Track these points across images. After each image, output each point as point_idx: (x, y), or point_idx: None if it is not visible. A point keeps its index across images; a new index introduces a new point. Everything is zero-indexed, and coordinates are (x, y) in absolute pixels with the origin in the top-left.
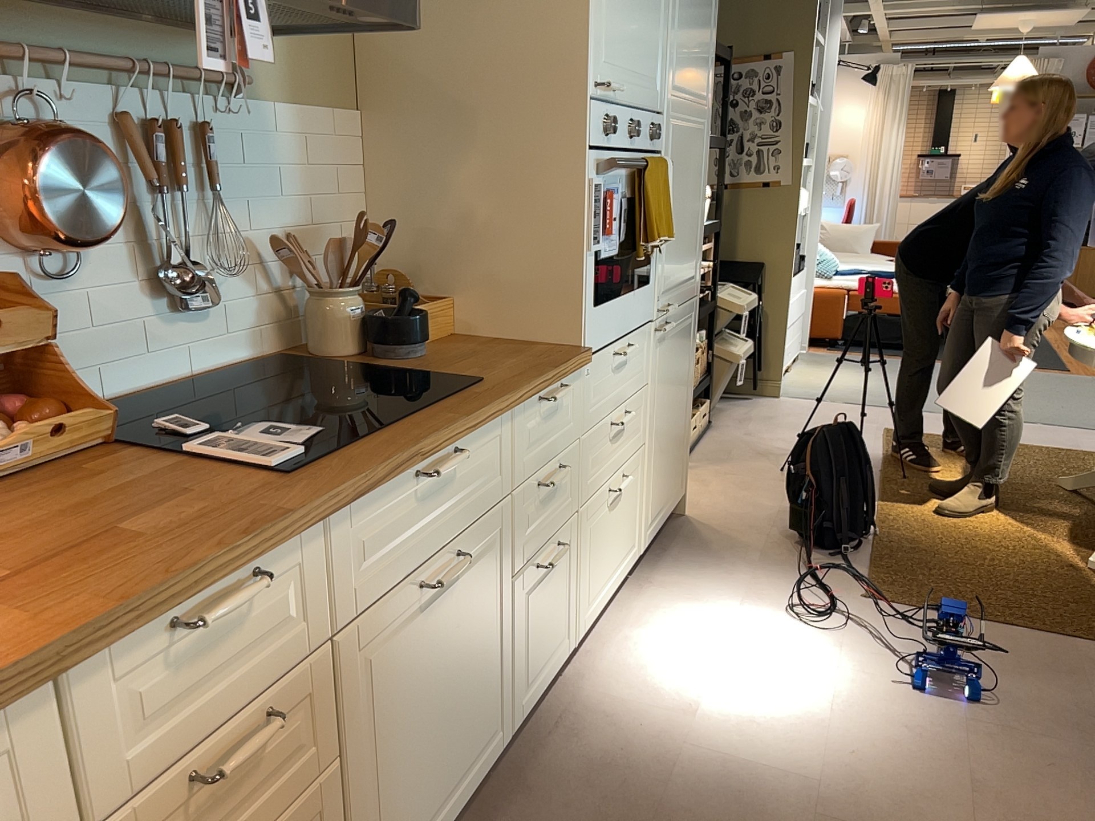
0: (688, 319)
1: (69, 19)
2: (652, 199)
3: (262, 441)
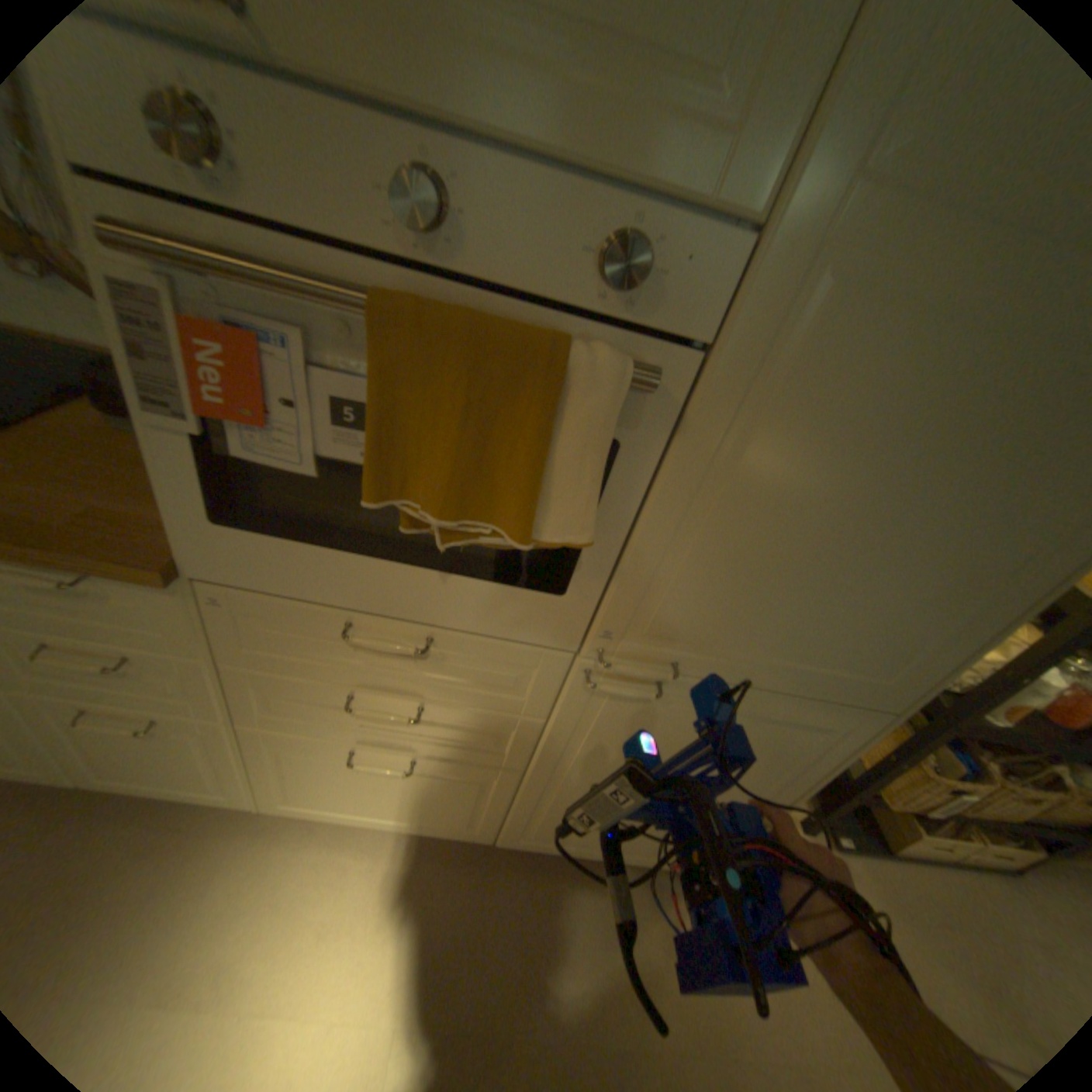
0: (818, 727)
1: None
2: (414, 408)
3: None
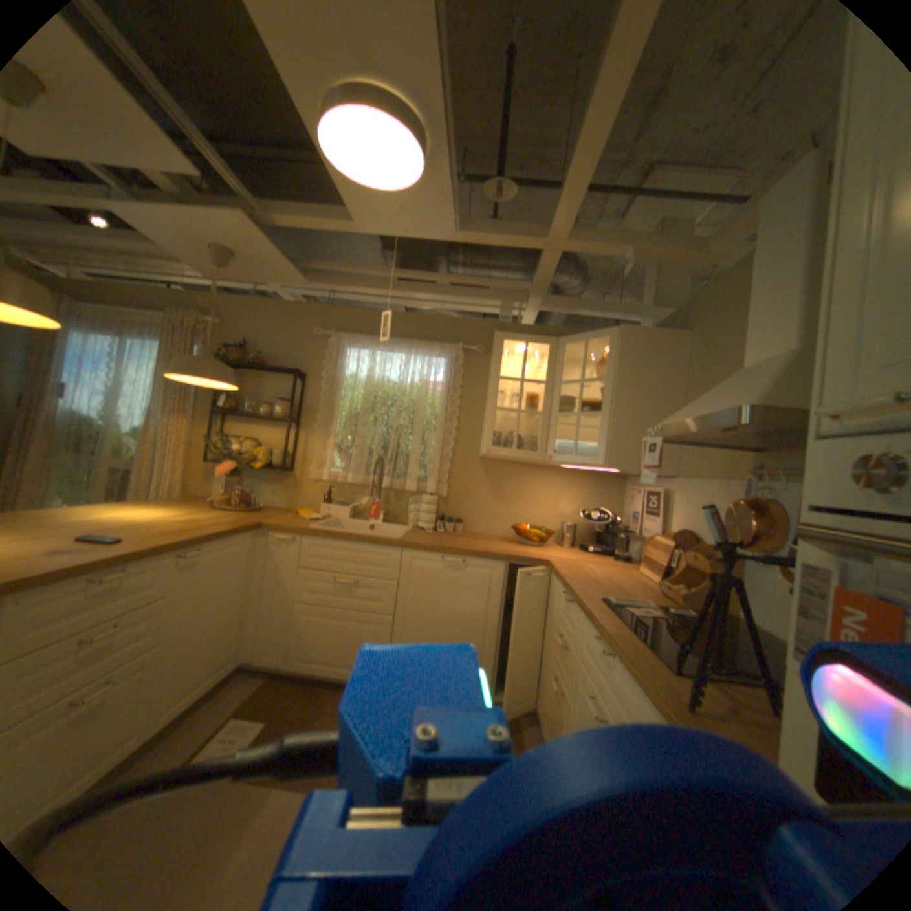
0: None
1: (797, 454)
2: None
3: (634, 605)
